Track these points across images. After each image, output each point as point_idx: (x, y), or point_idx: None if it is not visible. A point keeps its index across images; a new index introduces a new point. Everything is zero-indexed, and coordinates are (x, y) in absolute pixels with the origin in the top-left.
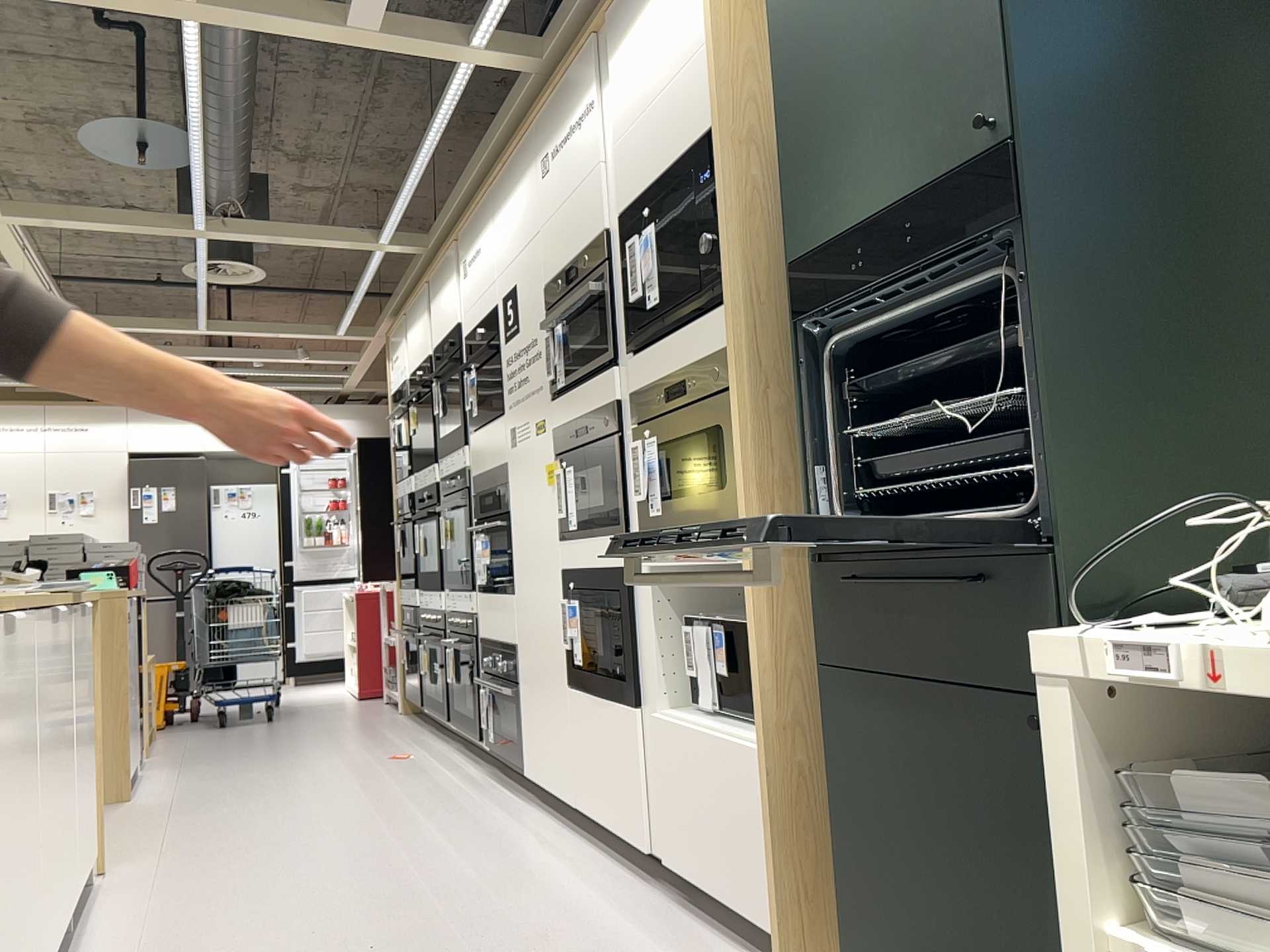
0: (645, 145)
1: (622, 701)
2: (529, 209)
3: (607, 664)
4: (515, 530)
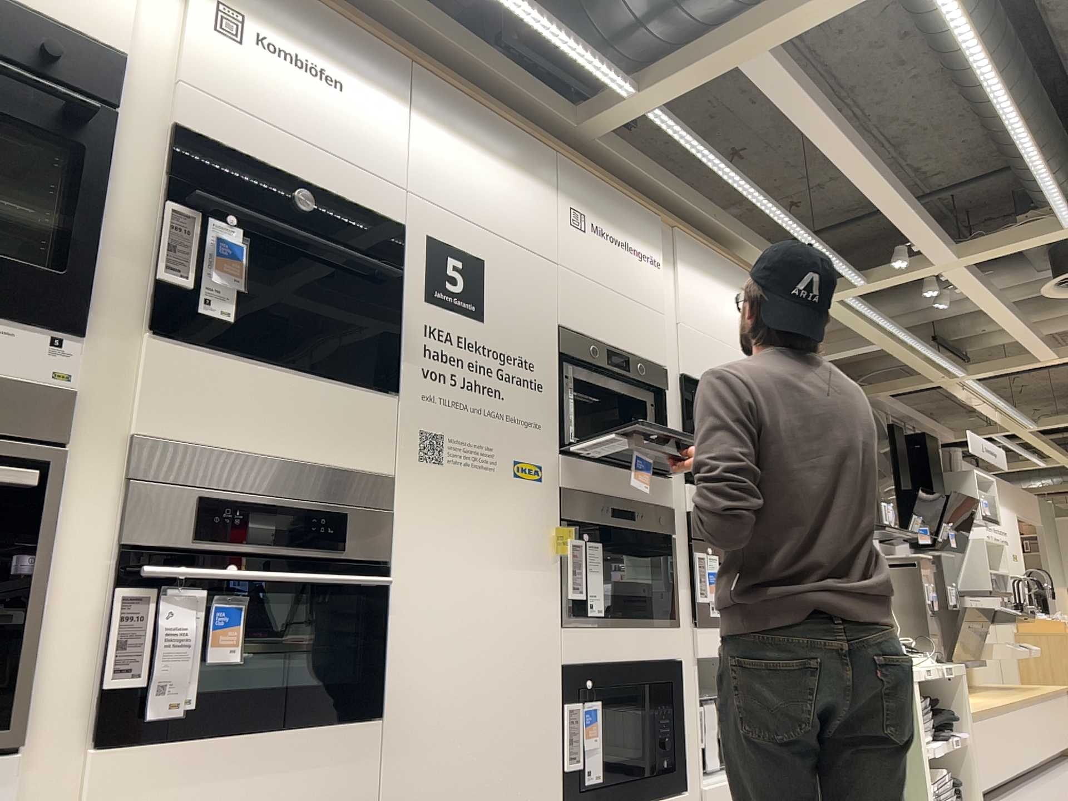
0: (710, 355)
1: (666, 793)
2: (534, 217)
3: (643, 763)
4: (413, 599)
